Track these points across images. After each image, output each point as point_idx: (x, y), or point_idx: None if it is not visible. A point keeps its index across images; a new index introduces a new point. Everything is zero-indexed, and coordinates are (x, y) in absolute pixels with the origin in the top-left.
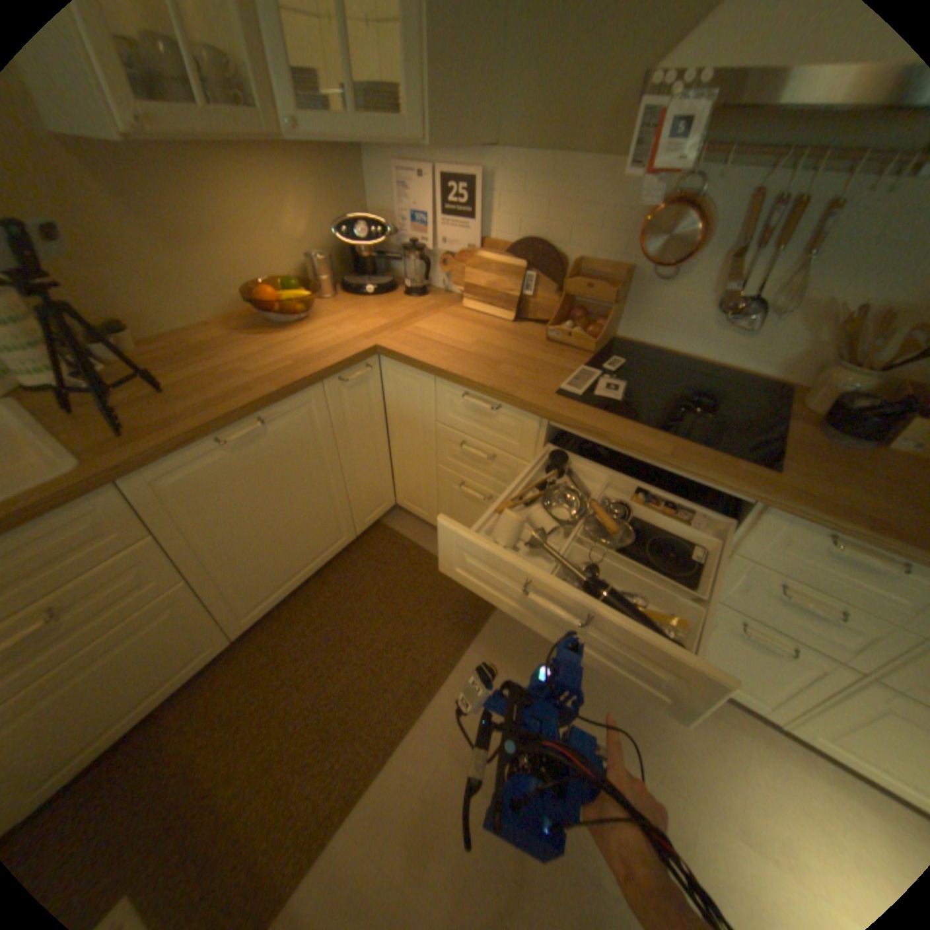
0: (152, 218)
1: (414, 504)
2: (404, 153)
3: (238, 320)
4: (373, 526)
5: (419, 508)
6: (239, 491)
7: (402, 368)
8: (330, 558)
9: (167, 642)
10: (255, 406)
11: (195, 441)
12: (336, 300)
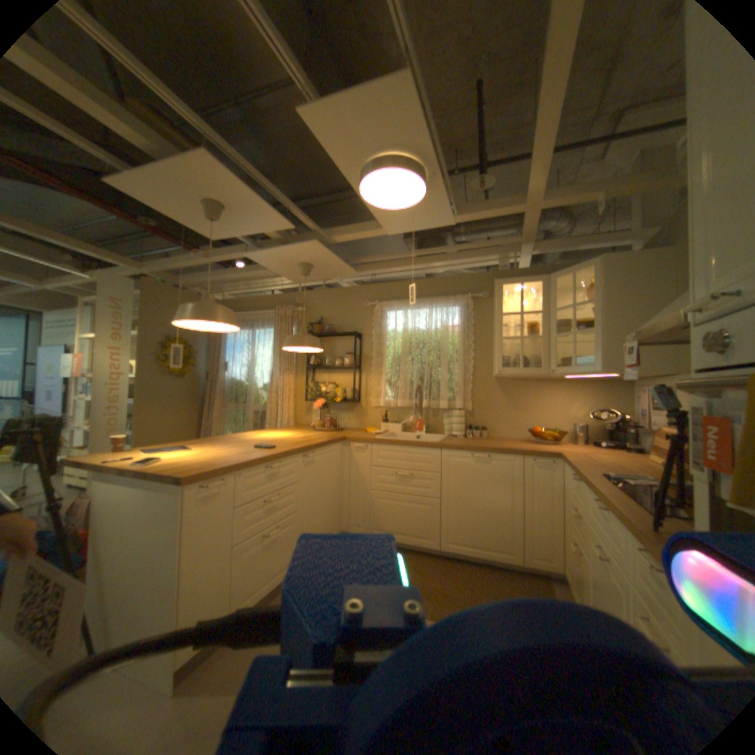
0: (513, 401)
1: (568, 574)
2: (647, 385)
3: (529, 441)
4: (544, 581)
5: (569, 579)
6: (471, 480)
7: (567, 466)
8: (501, 563)
9: (424, 519)
10: (489, 450)
11: (465, 451)
12: (583, 447)
